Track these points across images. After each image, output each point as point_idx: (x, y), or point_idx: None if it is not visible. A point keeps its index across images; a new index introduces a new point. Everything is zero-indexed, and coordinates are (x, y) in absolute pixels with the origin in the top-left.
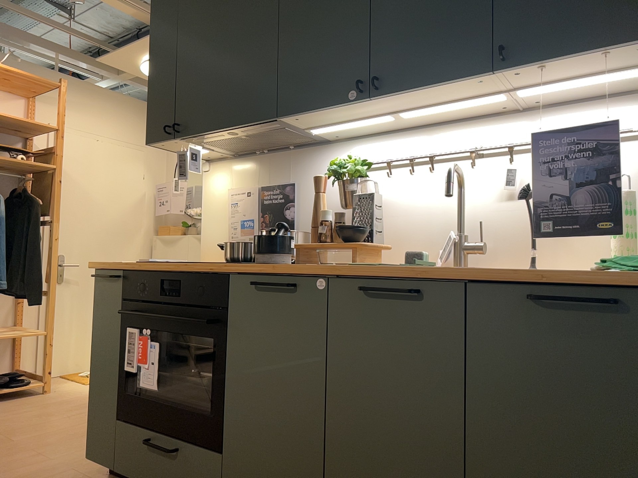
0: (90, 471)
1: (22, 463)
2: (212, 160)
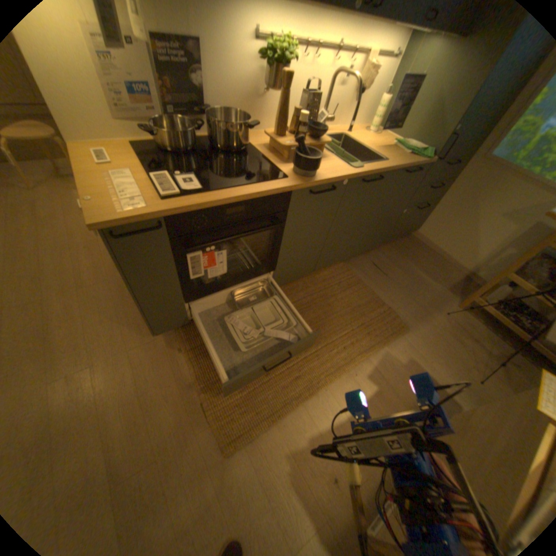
0: (140, 341)
1: (77, 390)
2: None
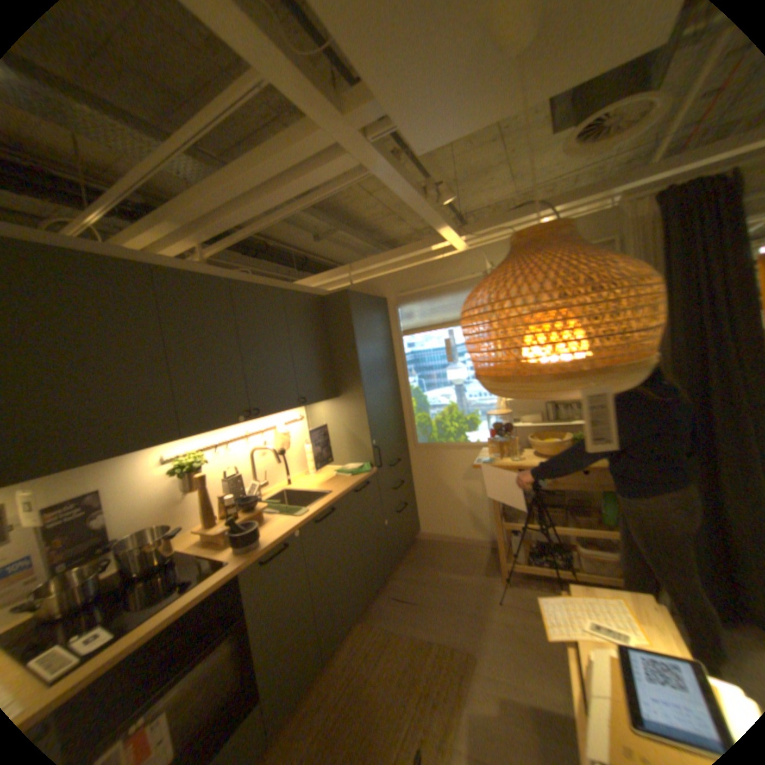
0: None
1: None
2: None
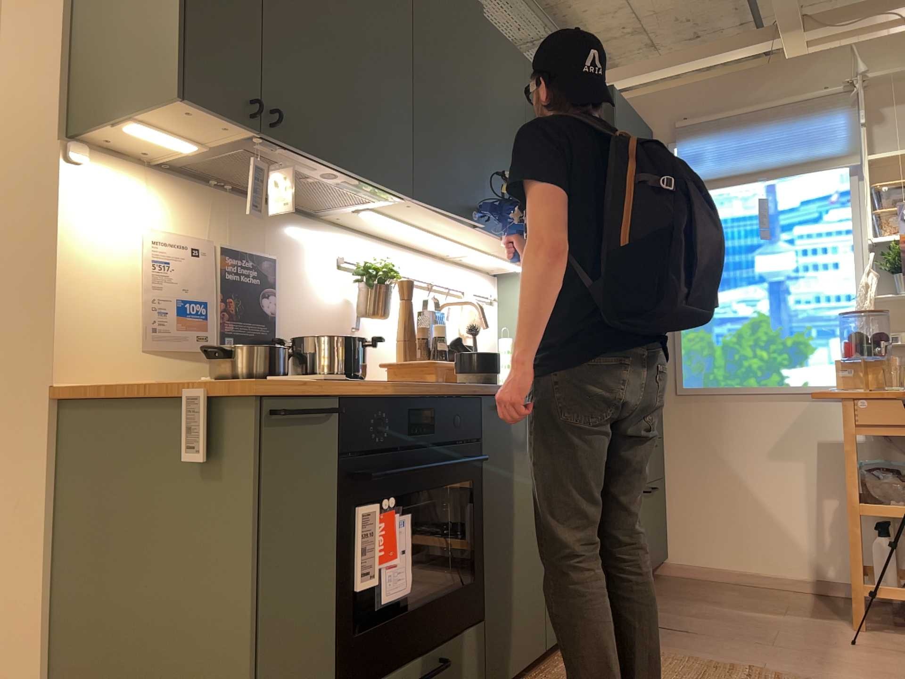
0: None
1: None
2: (87, 143)
